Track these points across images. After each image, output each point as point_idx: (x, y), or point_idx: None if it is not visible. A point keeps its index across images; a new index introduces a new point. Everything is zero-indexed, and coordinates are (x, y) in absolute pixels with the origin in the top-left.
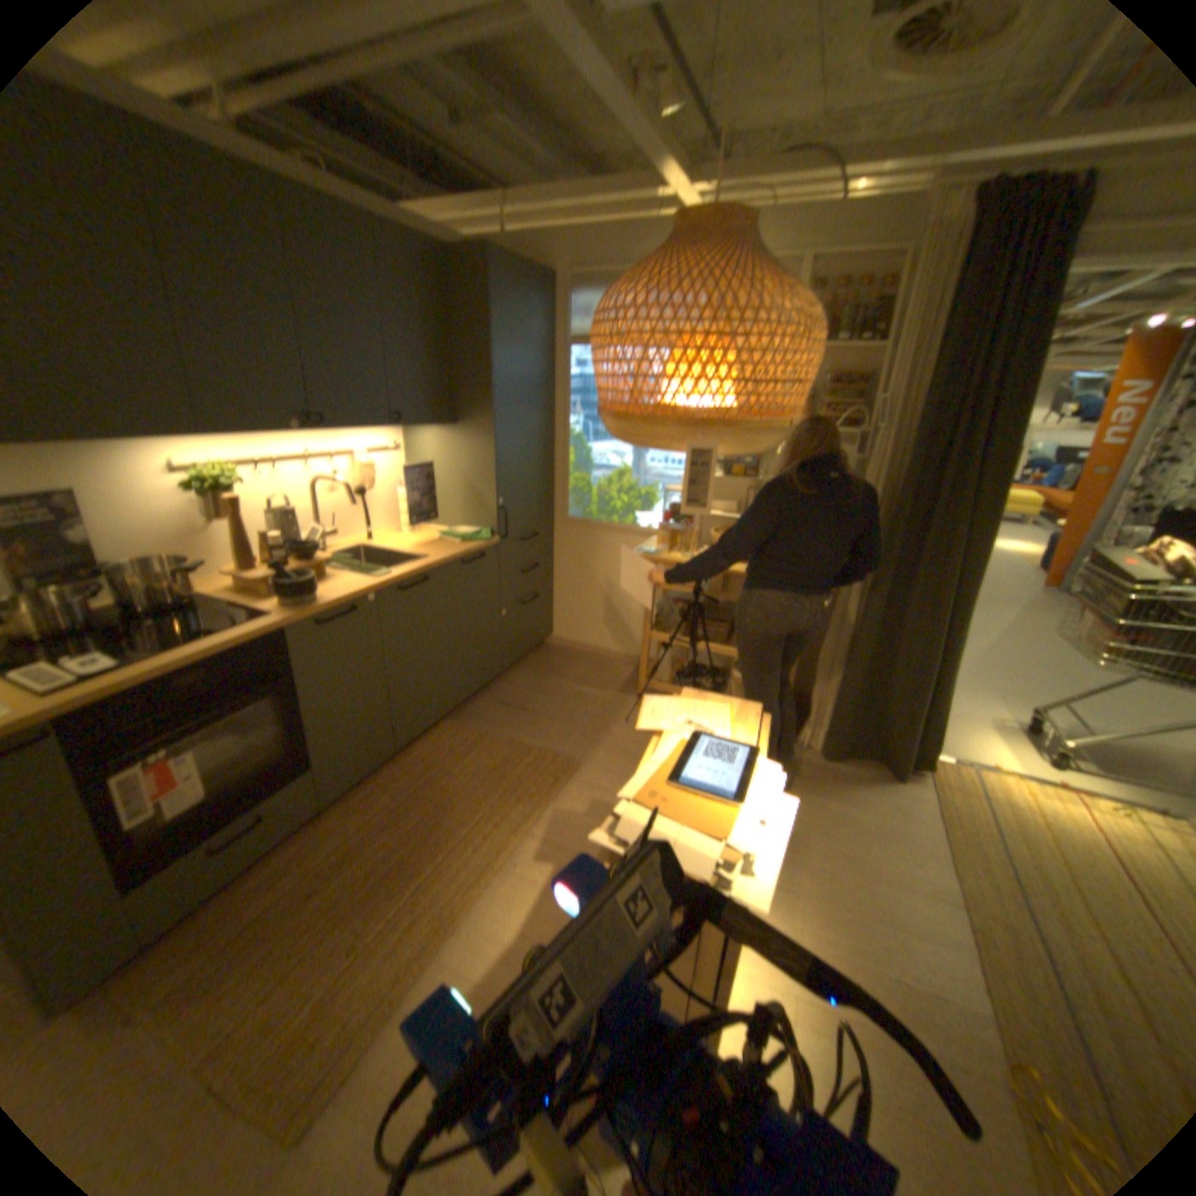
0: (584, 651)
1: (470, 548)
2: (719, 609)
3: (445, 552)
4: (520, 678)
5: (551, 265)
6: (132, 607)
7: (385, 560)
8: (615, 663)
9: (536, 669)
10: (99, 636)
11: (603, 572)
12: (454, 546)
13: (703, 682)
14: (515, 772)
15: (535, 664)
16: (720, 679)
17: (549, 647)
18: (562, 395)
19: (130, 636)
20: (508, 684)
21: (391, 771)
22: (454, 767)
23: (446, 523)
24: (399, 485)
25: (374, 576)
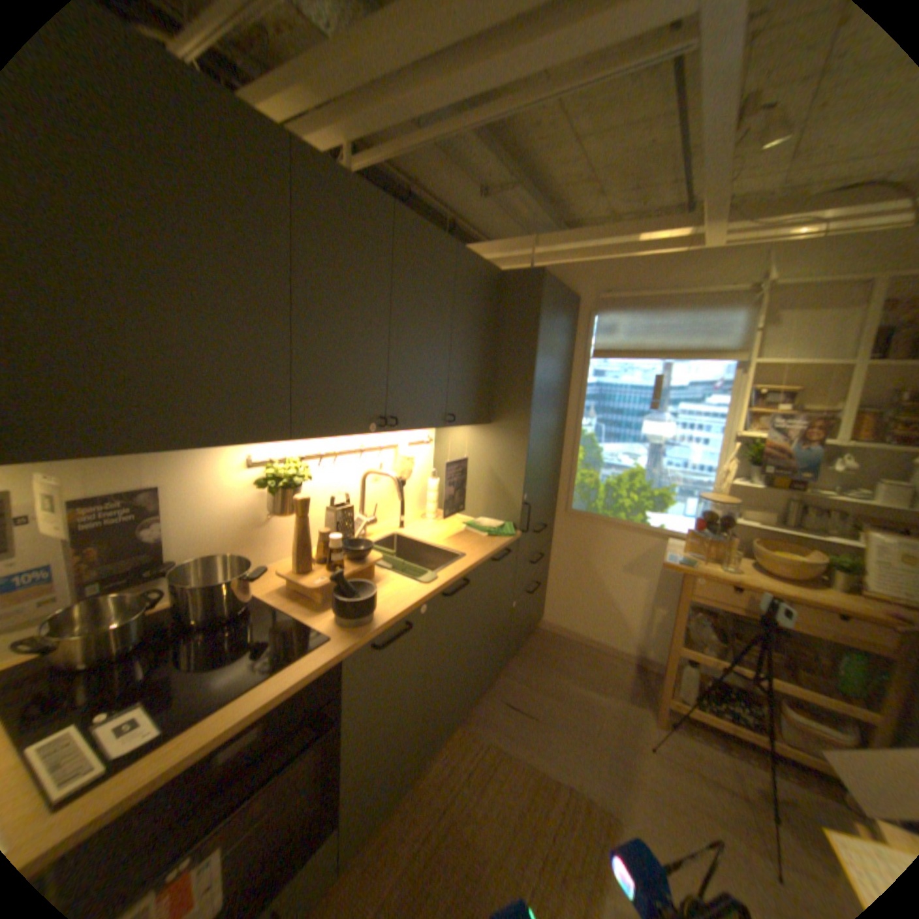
0: (577, 642)
1: (498, 544)
2: (752, 626)
3: (478, 548)
4: (520, 671)
5: (577, 292)
6: (187, 618)
7: (418, 551)
8: (613, 661)
9: (534, 660)
10: (147, 662)
11: (605, 565)
12: (483, 541)
13: (740, 712)
14: (549, 826)
15: (531, 653)
16: (758, 710)
17: (539, 631)
18: (577, 400)
19: (179, 659)
20: (510, 679)
21: (407, 802)
22: (477, 805)
23: (466, 512)
24: (429, 476)
25: (423, 582)
